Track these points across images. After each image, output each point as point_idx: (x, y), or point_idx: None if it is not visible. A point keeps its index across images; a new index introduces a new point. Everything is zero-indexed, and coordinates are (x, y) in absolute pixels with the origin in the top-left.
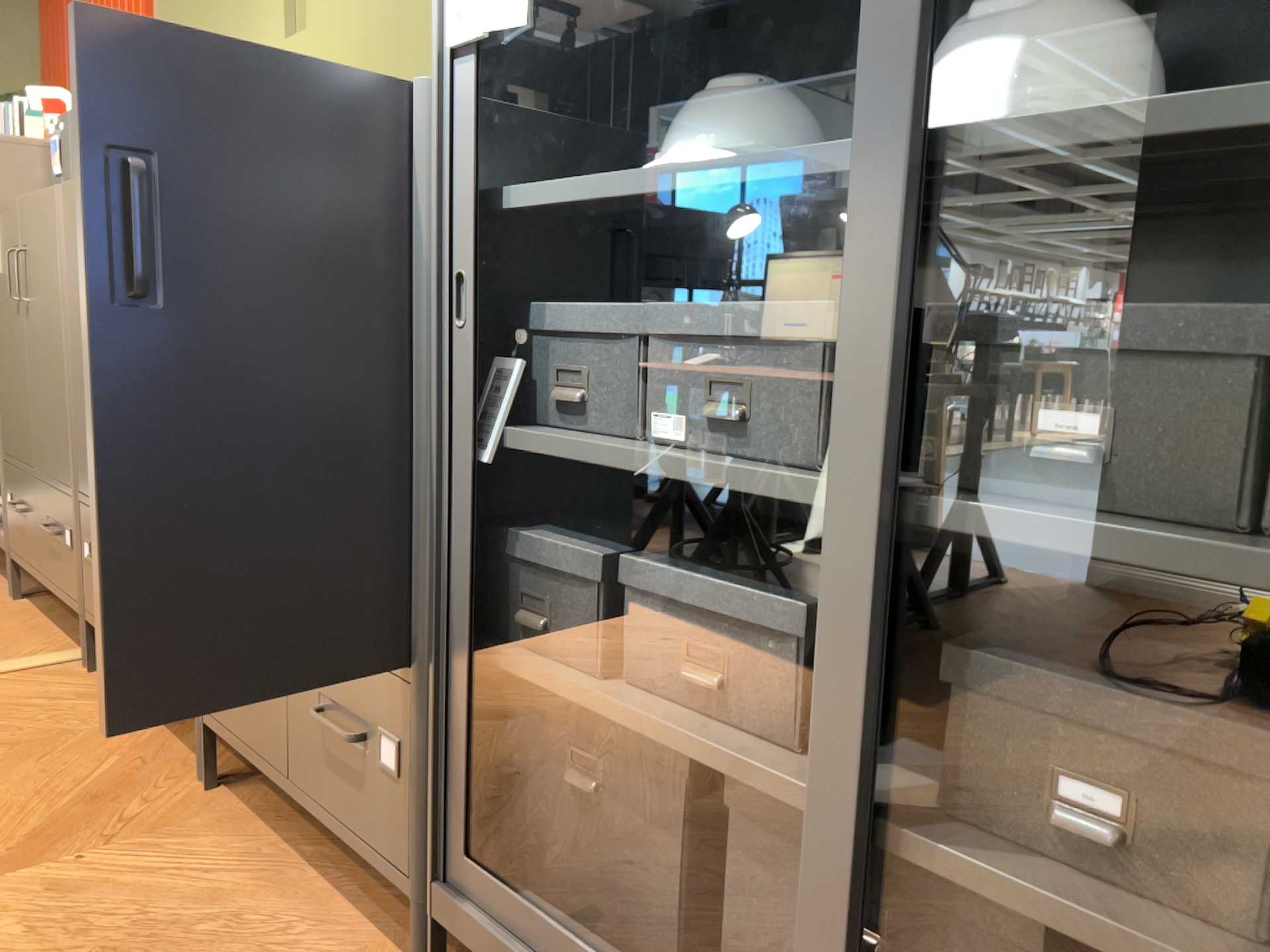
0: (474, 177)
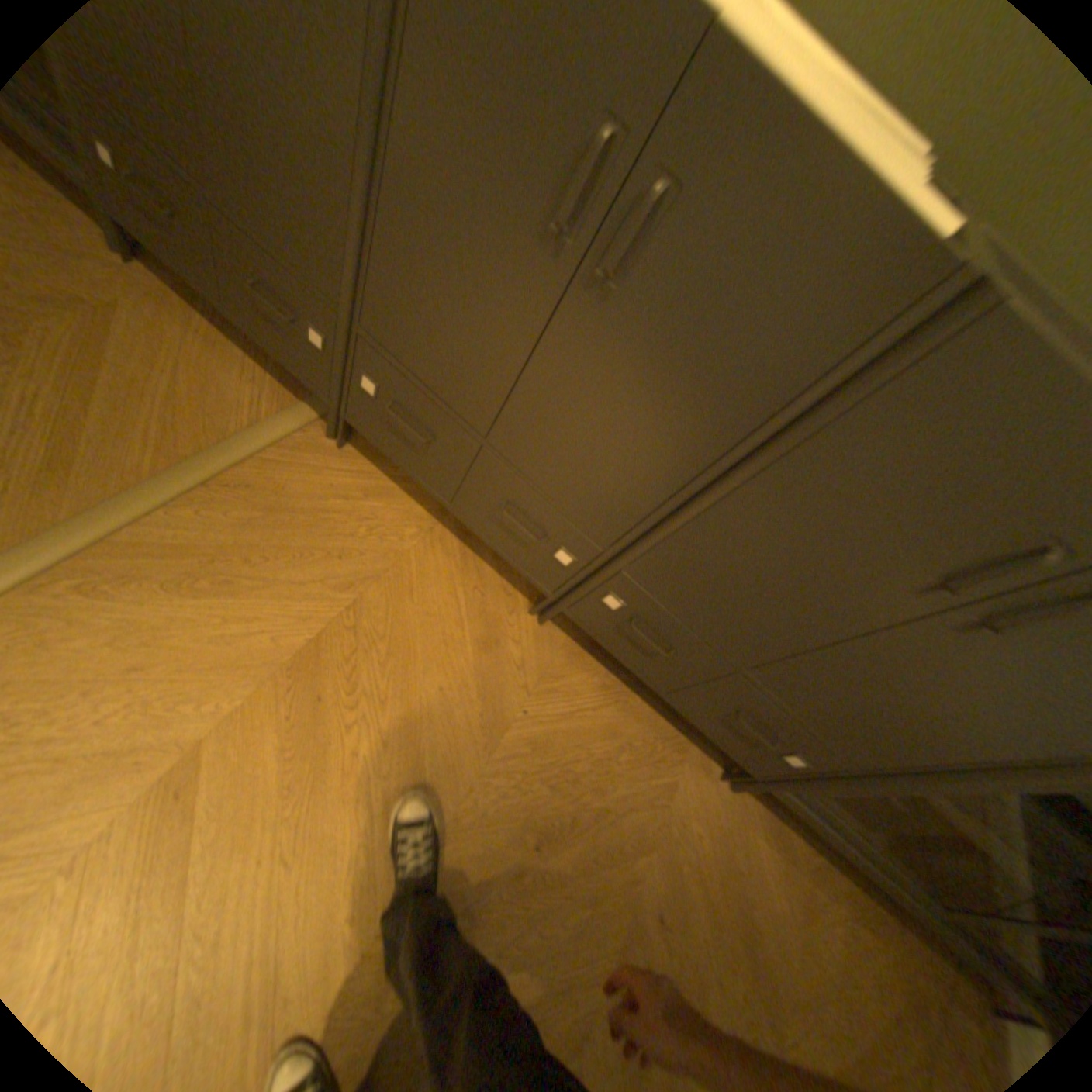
0: None
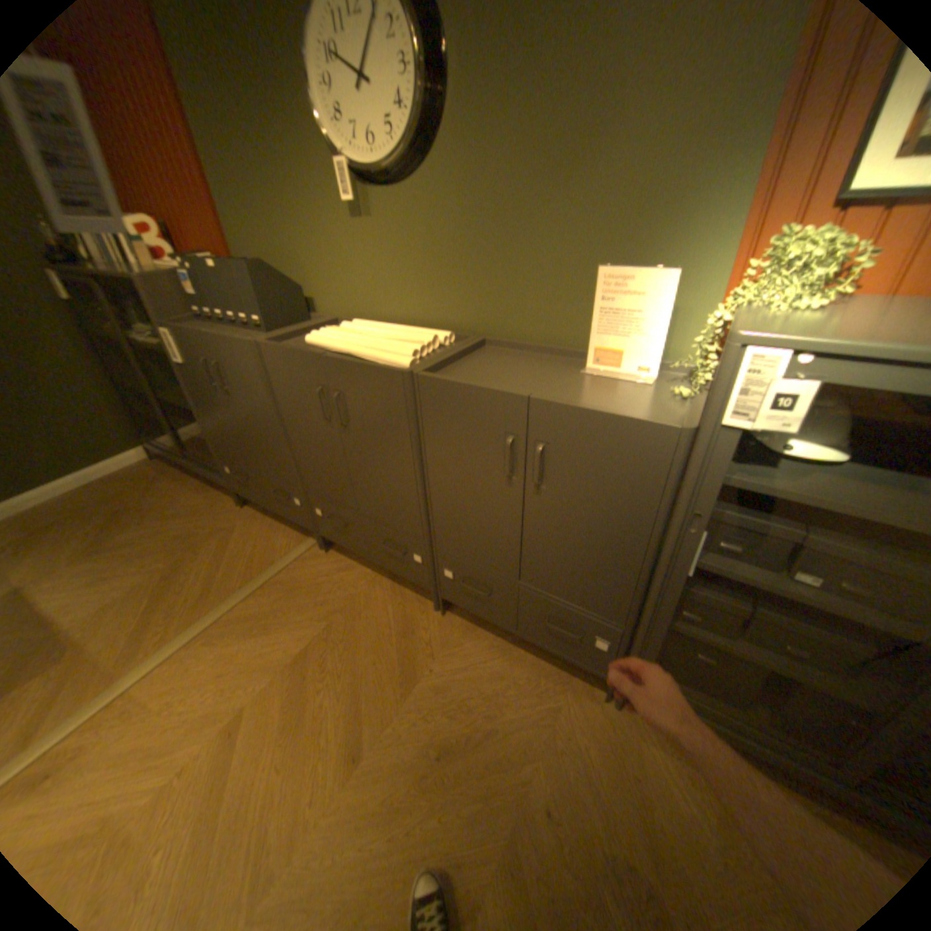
0: (719, 482)
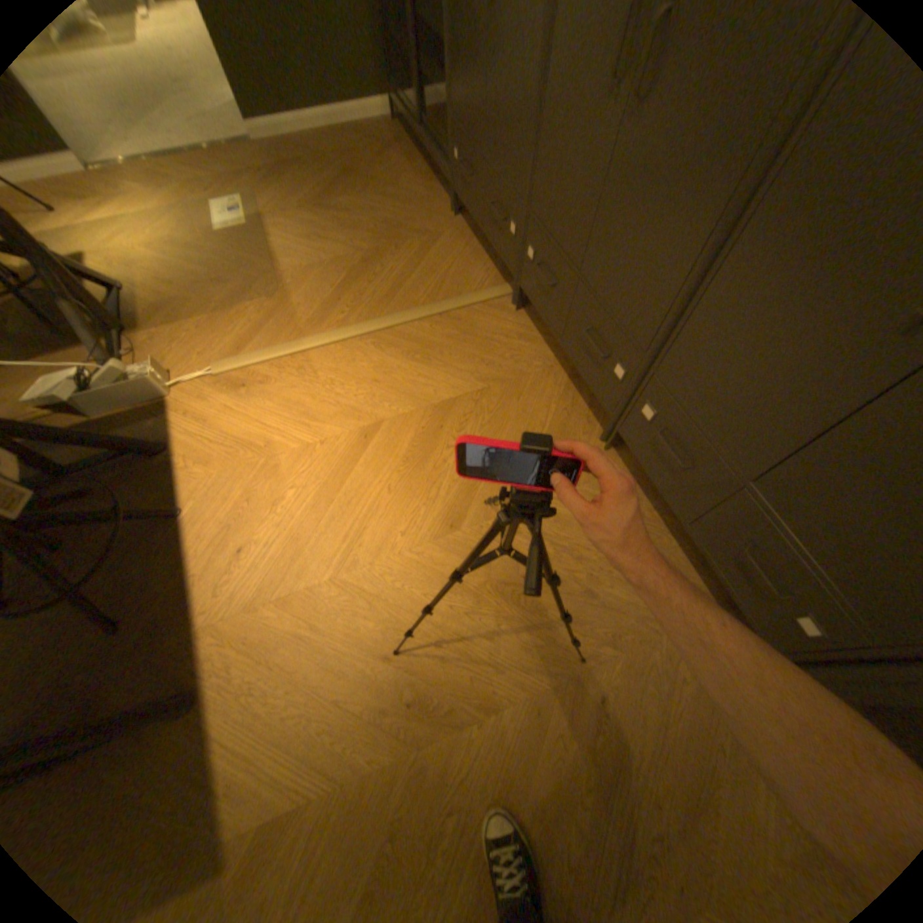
0: None
